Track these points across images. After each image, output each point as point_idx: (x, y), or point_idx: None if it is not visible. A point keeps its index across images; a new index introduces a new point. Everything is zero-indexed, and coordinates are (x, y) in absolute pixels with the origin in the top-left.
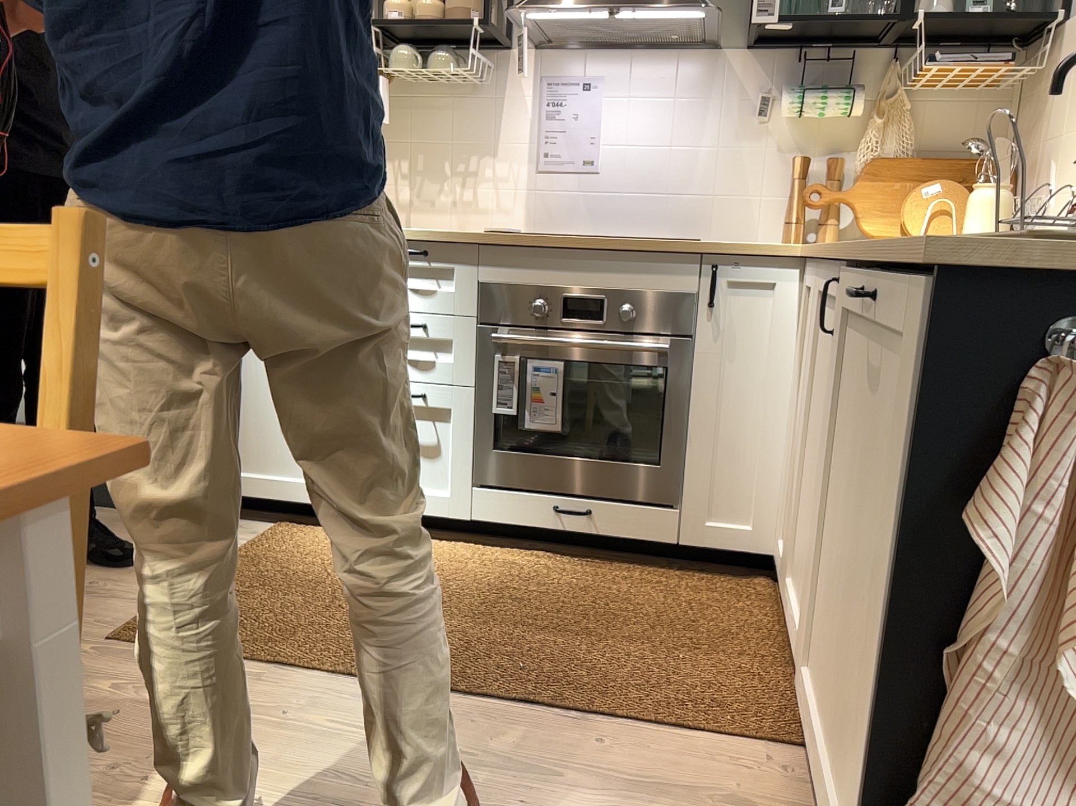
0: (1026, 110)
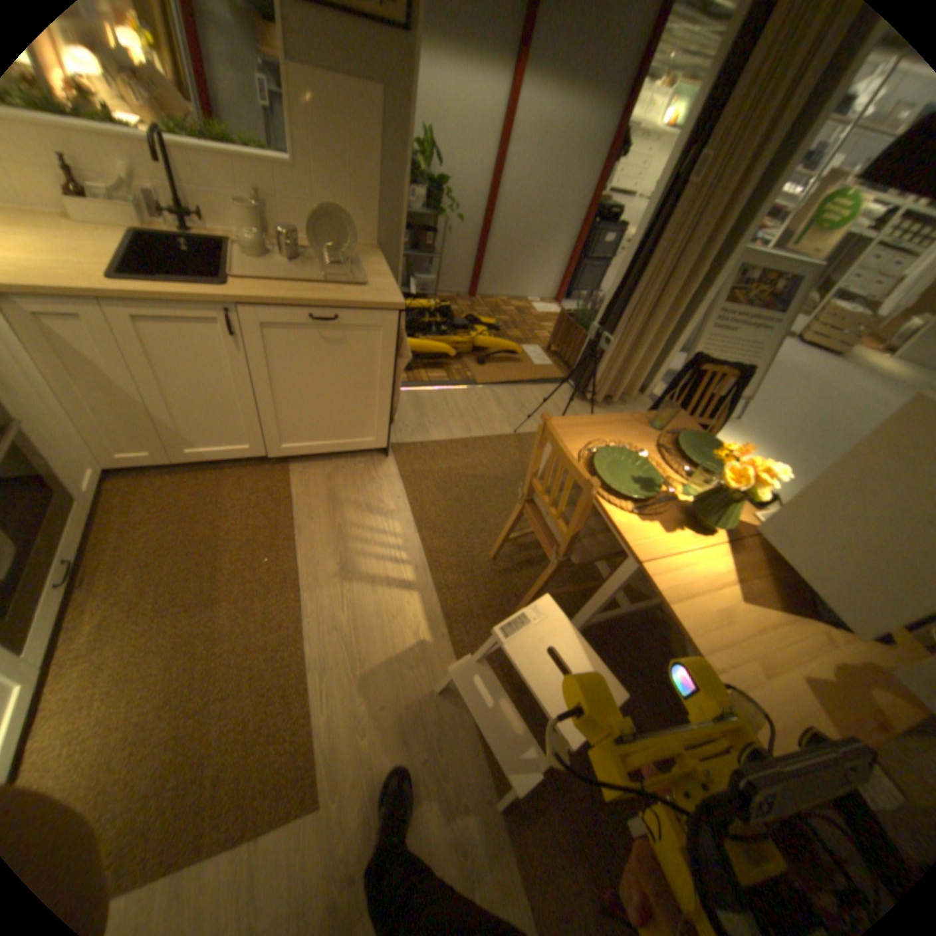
0: None
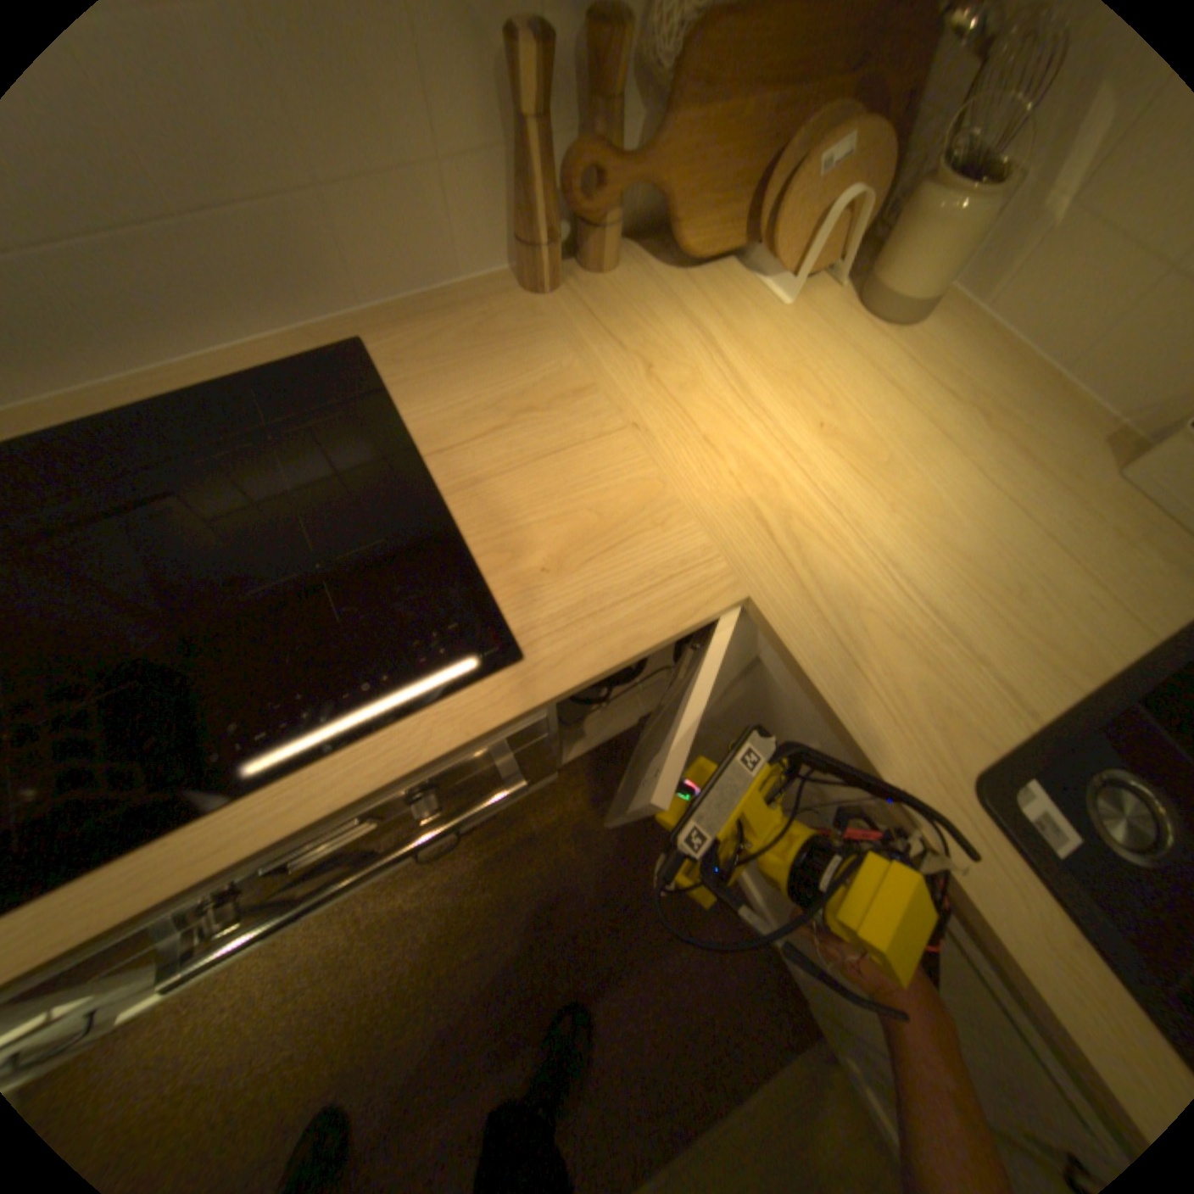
0: None
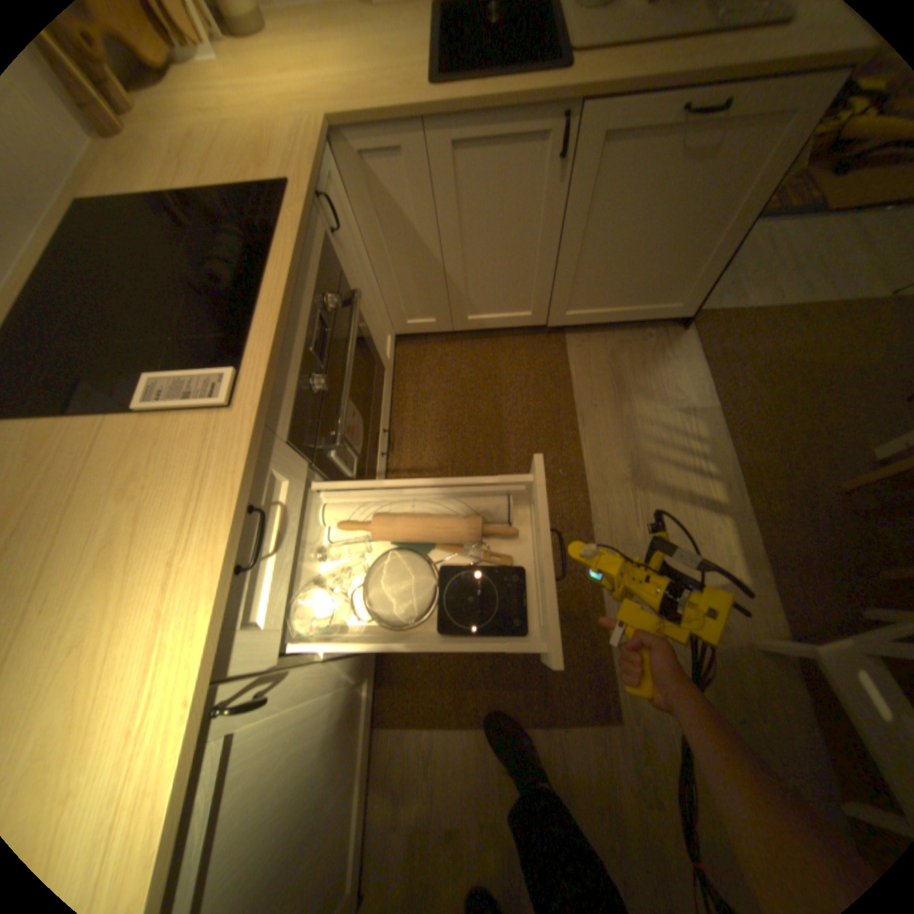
0: None
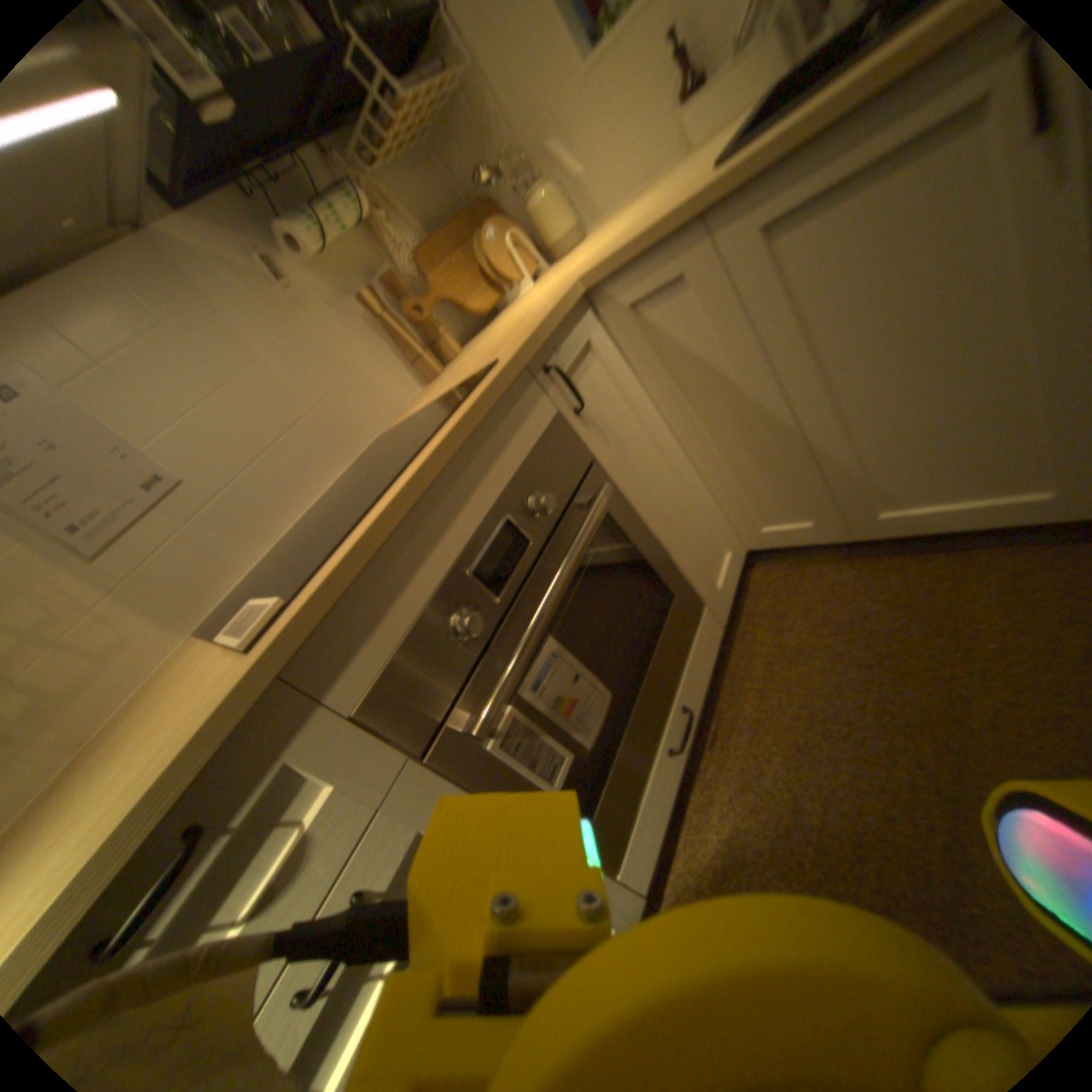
0: (456, 145)
